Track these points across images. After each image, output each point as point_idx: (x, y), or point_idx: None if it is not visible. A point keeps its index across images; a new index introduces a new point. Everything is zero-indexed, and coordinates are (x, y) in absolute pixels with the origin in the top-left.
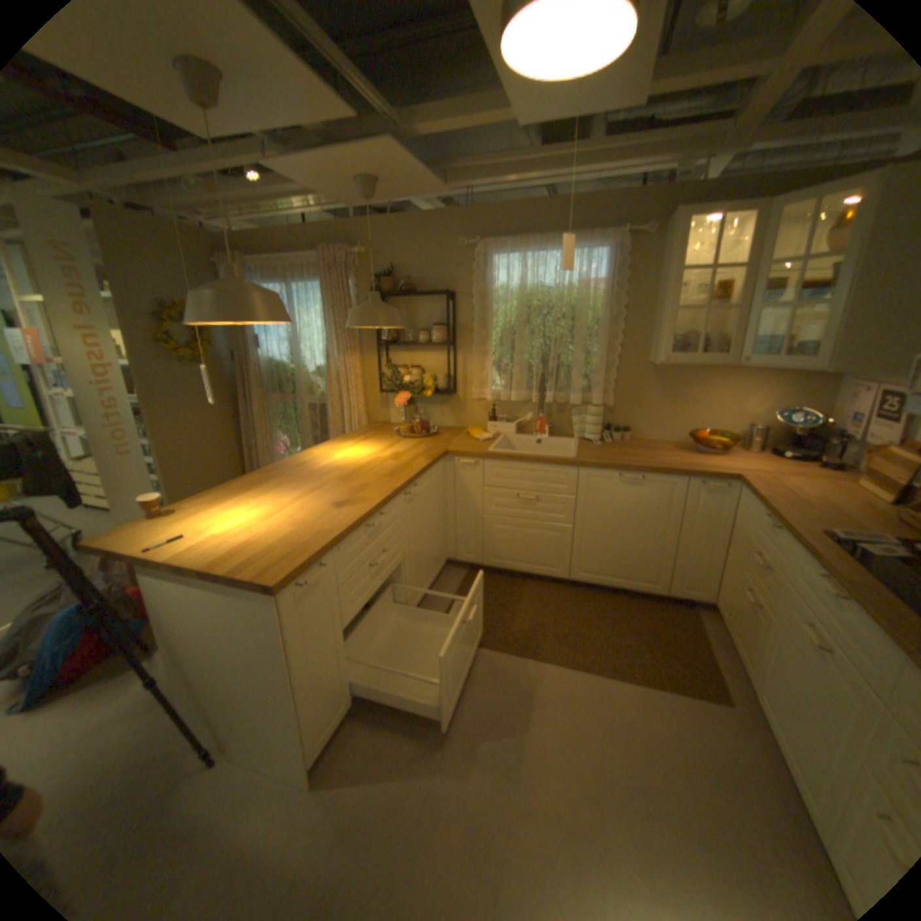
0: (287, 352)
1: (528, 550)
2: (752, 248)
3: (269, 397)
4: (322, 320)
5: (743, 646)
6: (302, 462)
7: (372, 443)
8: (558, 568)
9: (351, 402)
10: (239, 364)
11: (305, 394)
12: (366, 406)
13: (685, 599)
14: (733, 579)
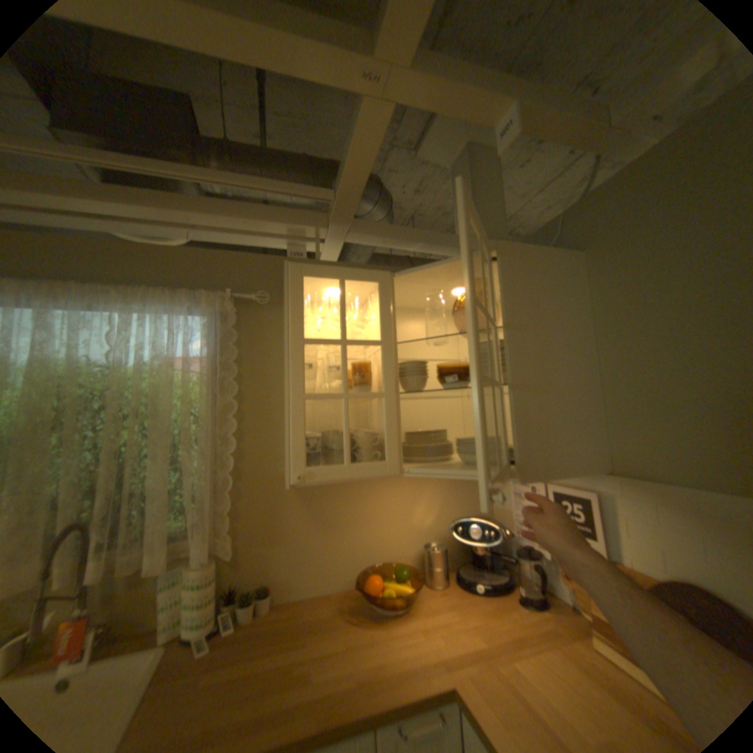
0: None
1: None
2: (381, 326)
3: None
4: None
5: None
6: None
7: None
8: None
9: None
10: None
11: None
12: None
13: None
14: None
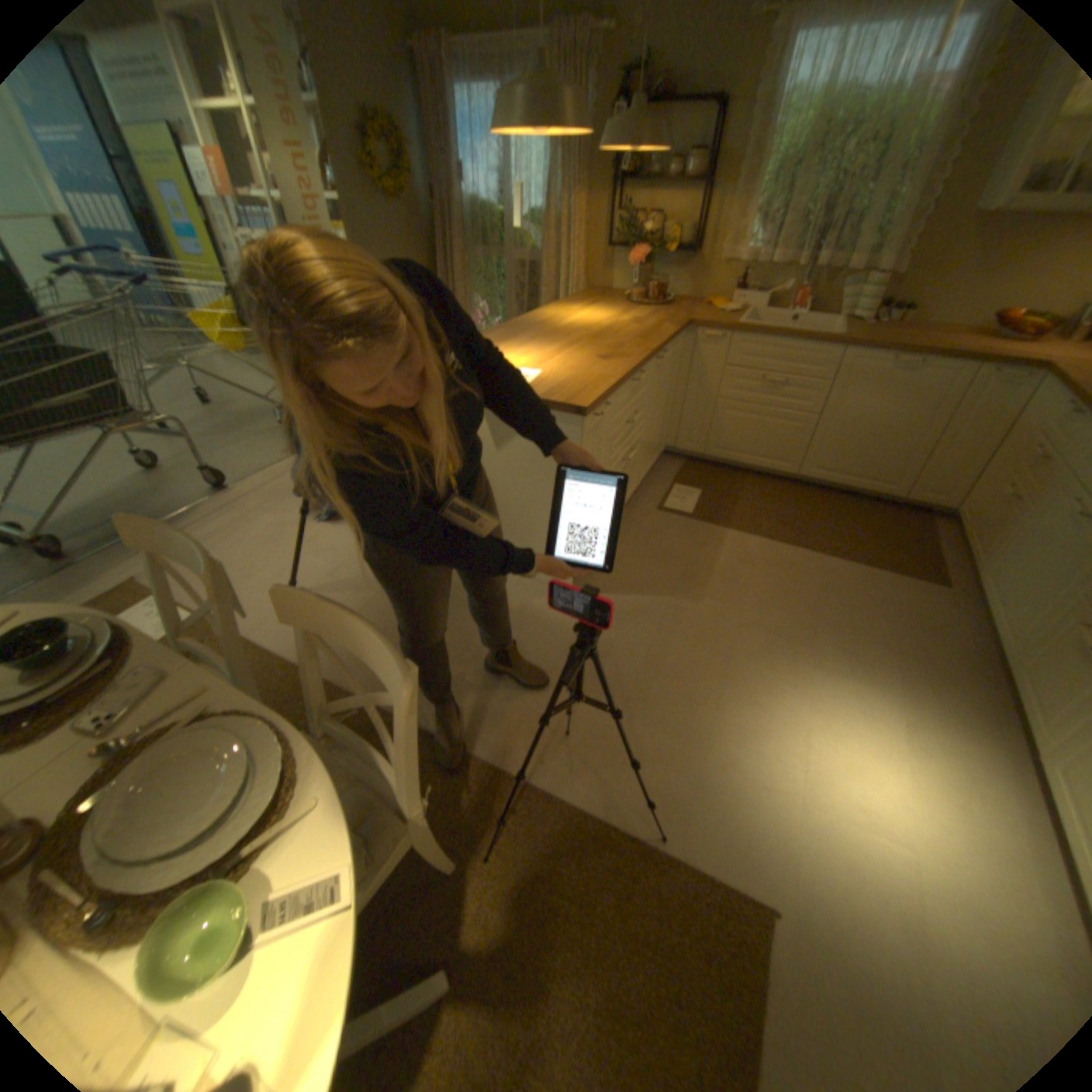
0: (495, 188)
1: (759, 441)
2: None
3: (470, 250)
4: (545, 141)
5: (979, 540)
6: (539, 321)
7: (602, 308)
8: (788, 462)
9: (571, 258)
10: (438, 203)
11: (514, 246)
12: (584, 265)
13: (923, 502)
14: (990, 480)
